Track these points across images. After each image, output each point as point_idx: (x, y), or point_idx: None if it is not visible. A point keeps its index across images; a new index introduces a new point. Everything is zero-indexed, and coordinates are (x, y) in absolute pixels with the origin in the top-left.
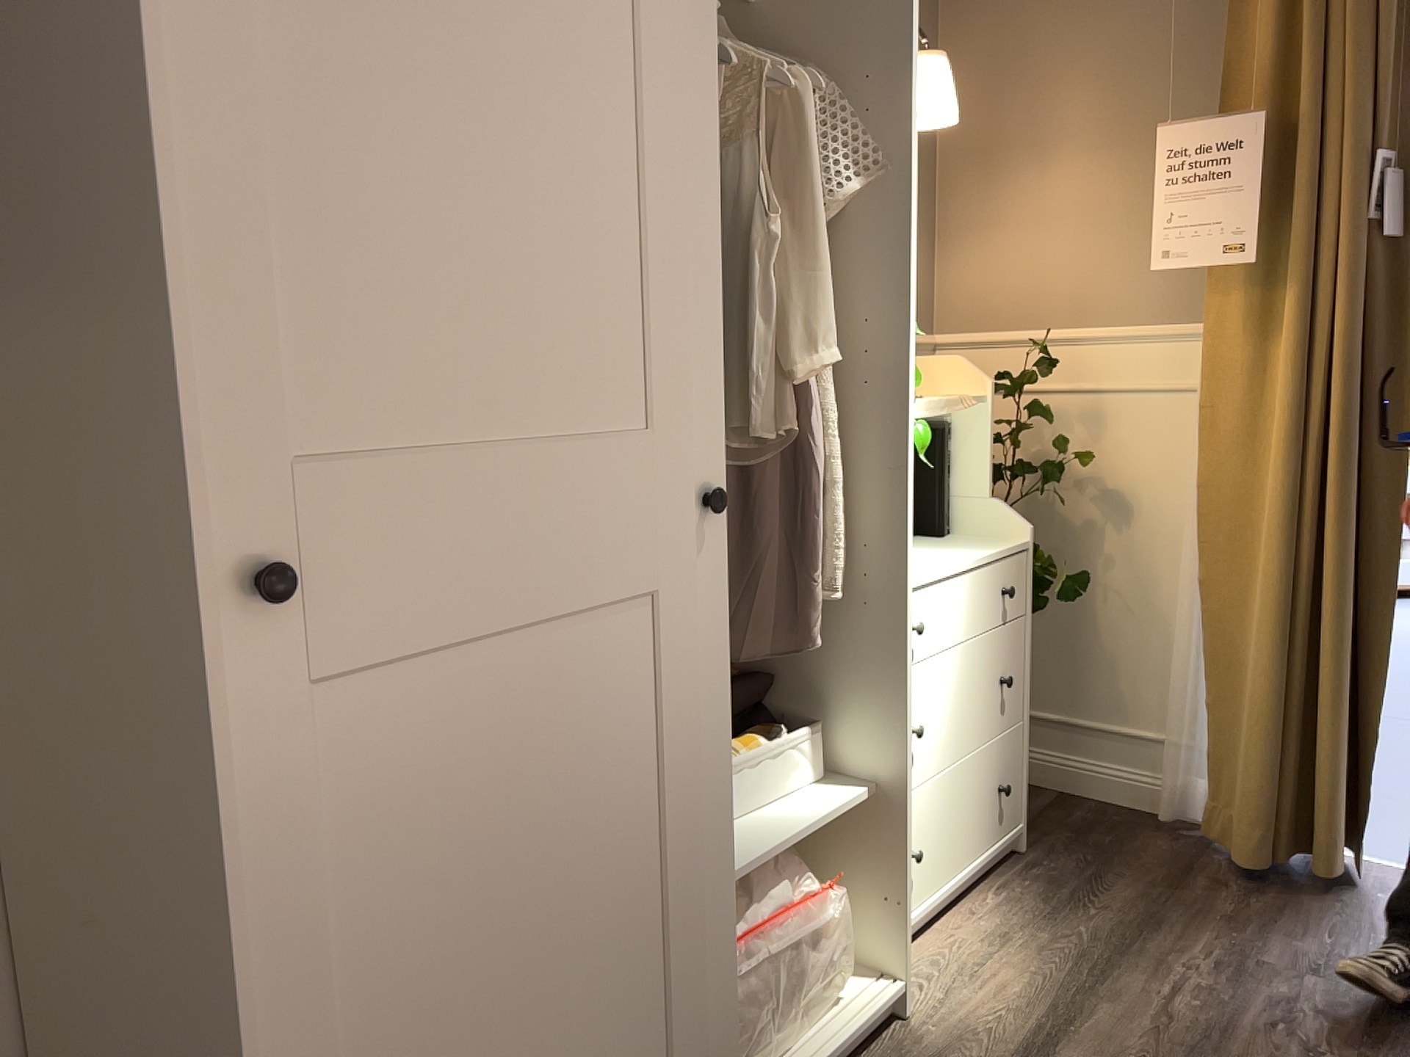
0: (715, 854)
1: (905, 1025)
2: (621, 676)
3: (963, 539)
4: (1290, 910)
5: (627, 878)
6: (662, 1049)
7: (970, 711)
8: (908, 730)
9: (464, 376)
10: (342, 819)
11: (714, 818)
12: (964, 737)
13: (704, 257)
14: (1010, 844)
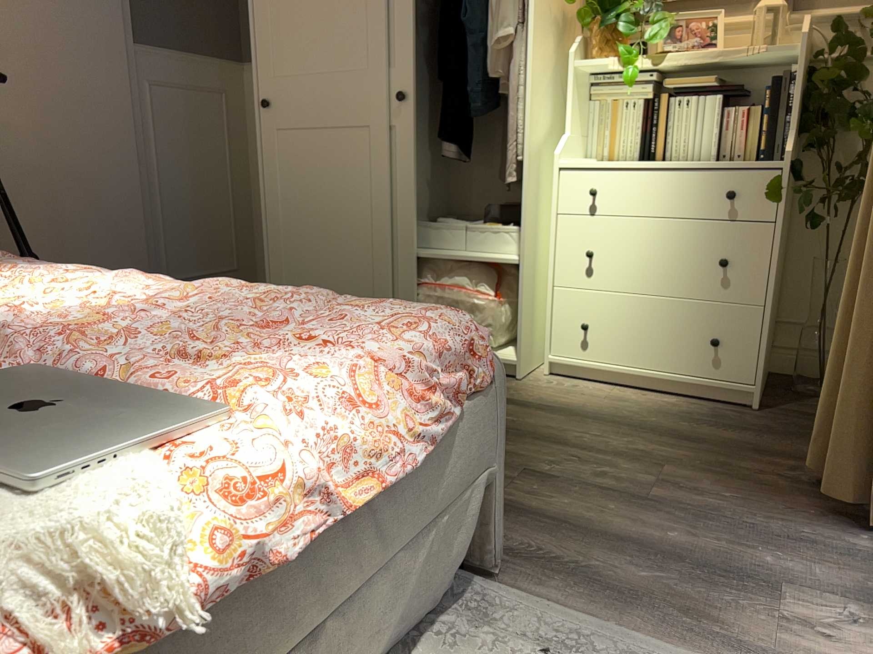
0: (406, 235)
1: (514, 380)
2: (356, 152)
3: (772, 162)
4: (774, 495)
5: (358, 220)
6: (370, 285)
7: (669, 267)
8: (525, 230)
9: (310, 57)
10: (283, 165)
11: (406, 222)
12: (659, 282)
13: (404, 3)
14: (739, 394)
